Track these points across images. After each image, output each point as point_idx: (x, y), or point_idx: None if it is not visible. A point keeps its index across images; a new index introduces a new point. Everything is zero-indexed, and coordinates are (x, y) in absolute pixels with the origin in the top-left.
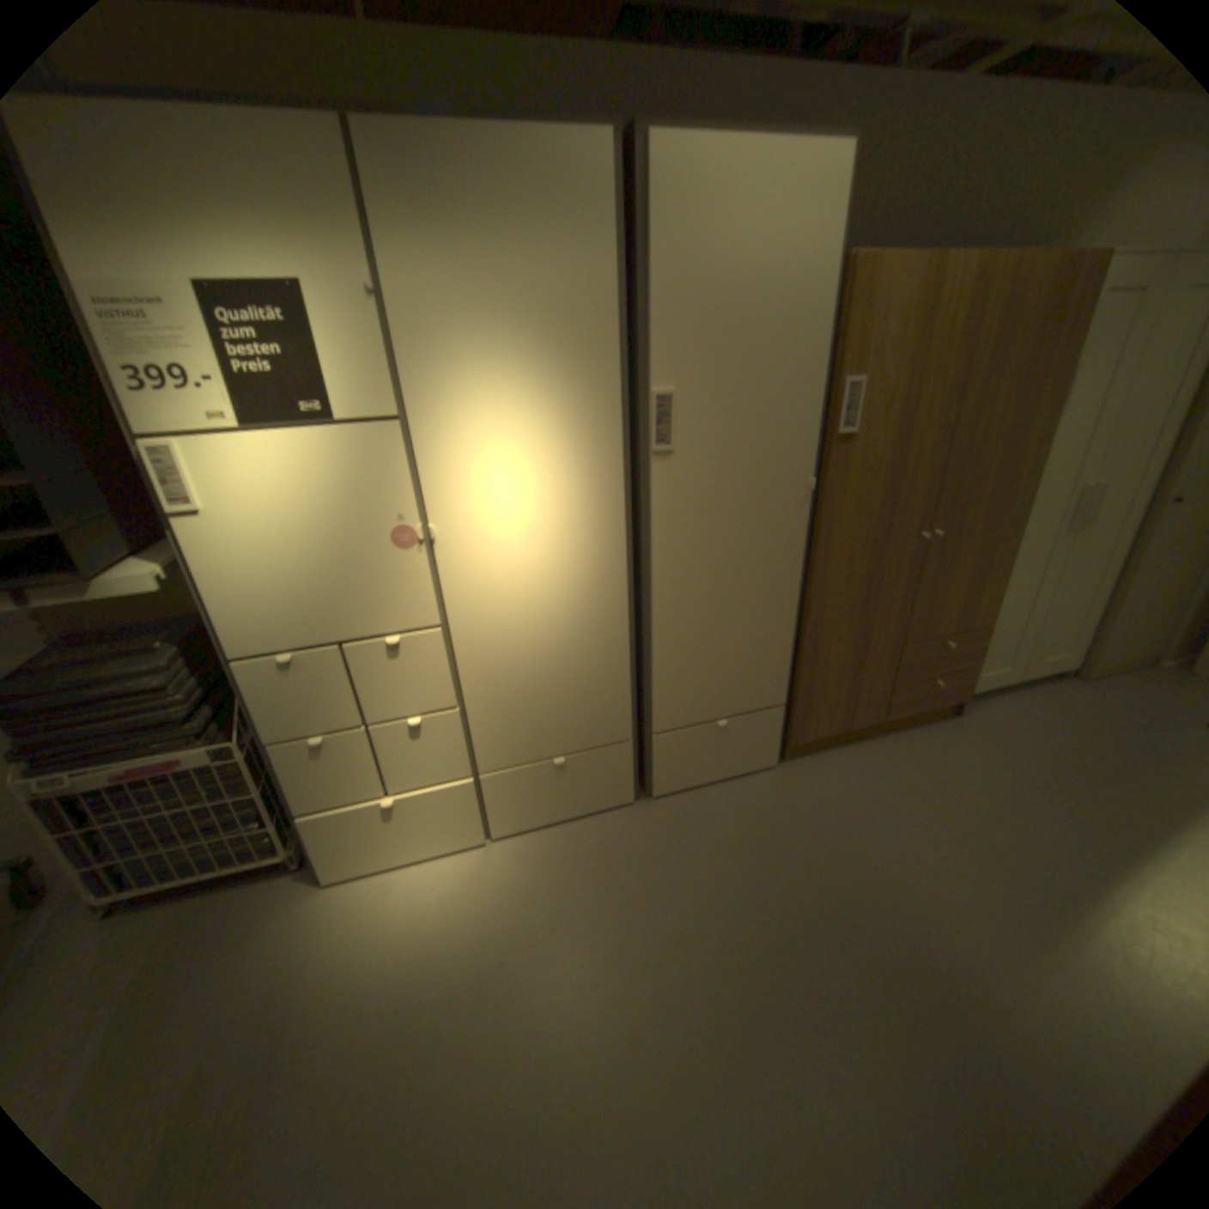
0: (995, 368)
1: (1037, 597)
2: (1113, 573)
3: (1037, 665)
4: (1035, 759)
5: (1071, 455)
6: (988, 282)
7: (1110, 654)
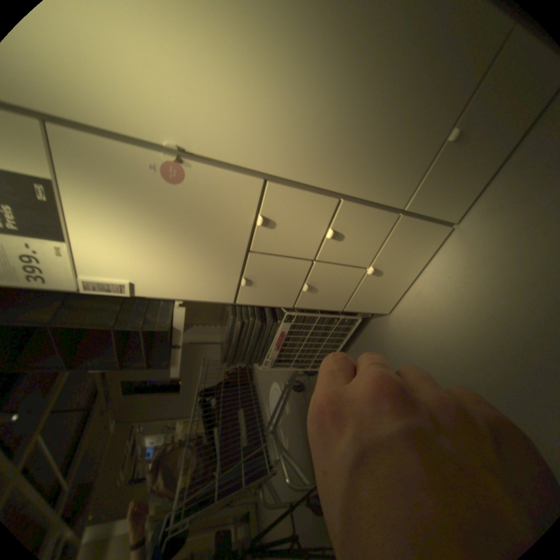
0: None
1: None
2: None
3: None
4: None
5: None
6: None
7: None
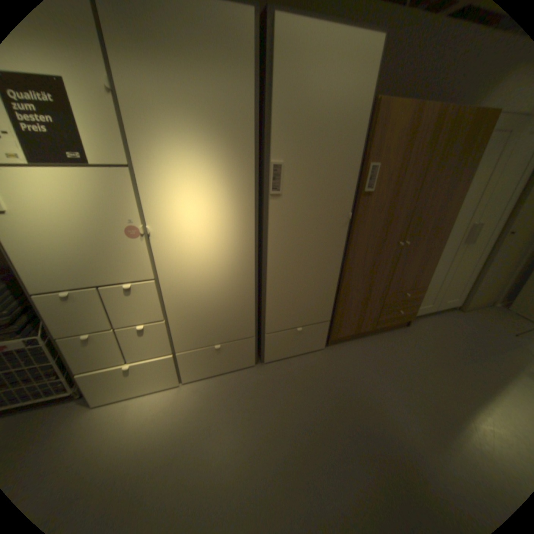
0: (441, 164)
1: (447, 274)
2: (481, 264)
3: (444, 304)
4: (442, 349)
5: (469, 209)
6: (443, 120)
7: (475, 300)
